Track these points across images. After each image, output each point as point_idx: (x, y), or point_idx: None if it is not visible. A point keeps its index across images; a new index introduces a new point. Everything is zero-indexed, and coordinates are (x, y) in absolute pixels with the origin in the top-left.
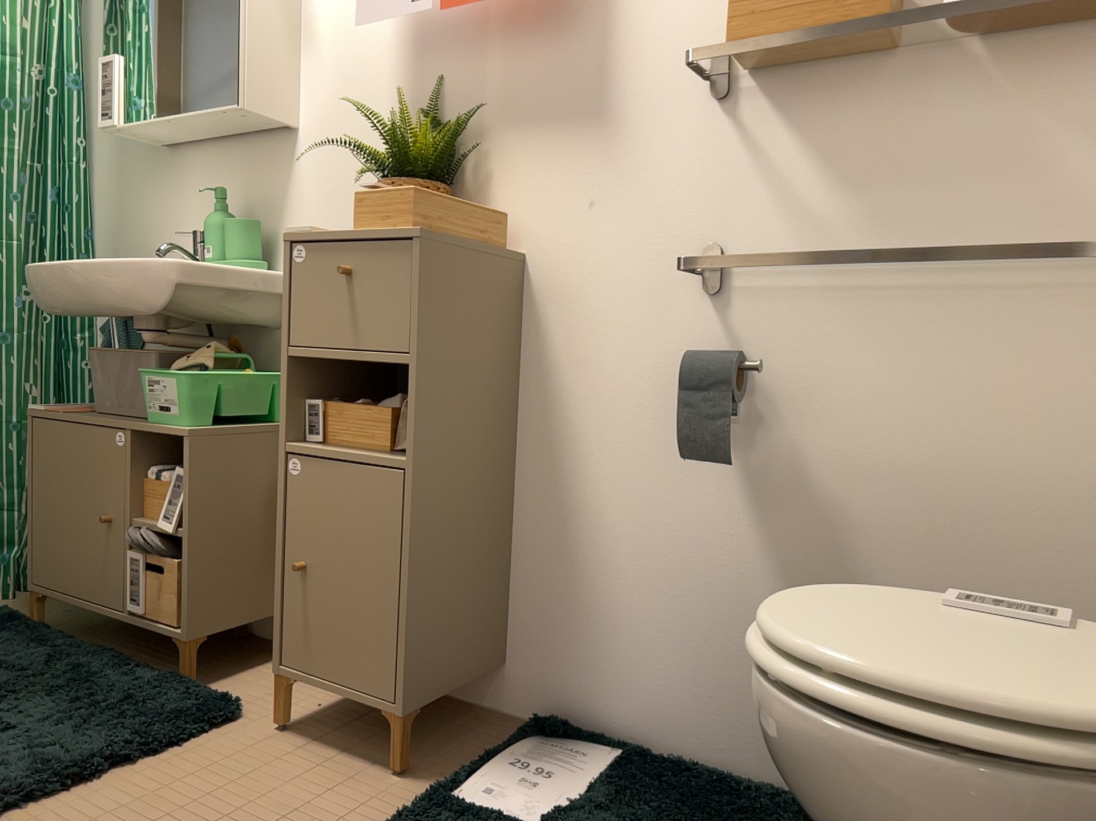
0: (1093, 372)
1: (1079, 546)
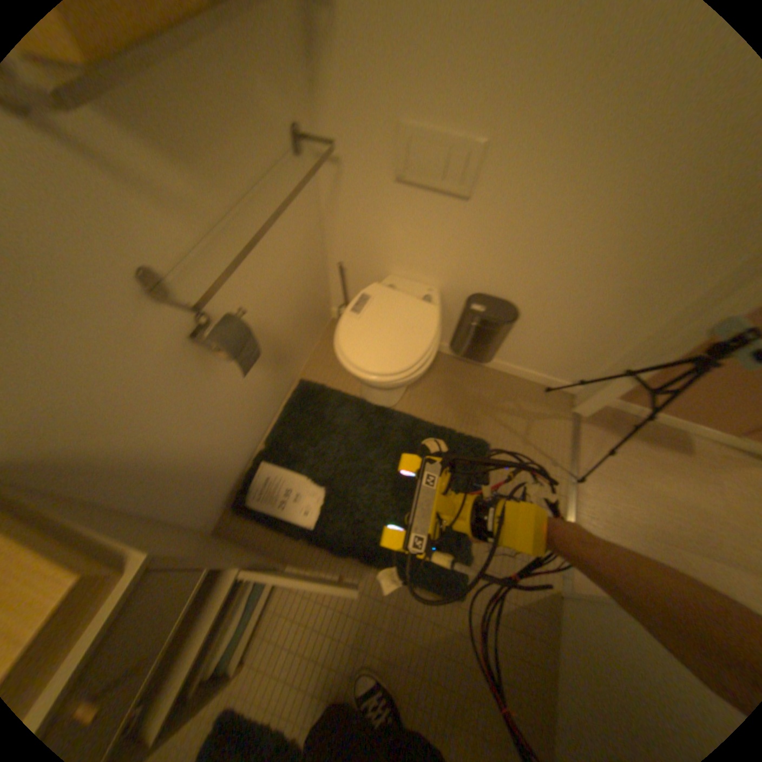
0: (297, 201)
1: (307, 263)
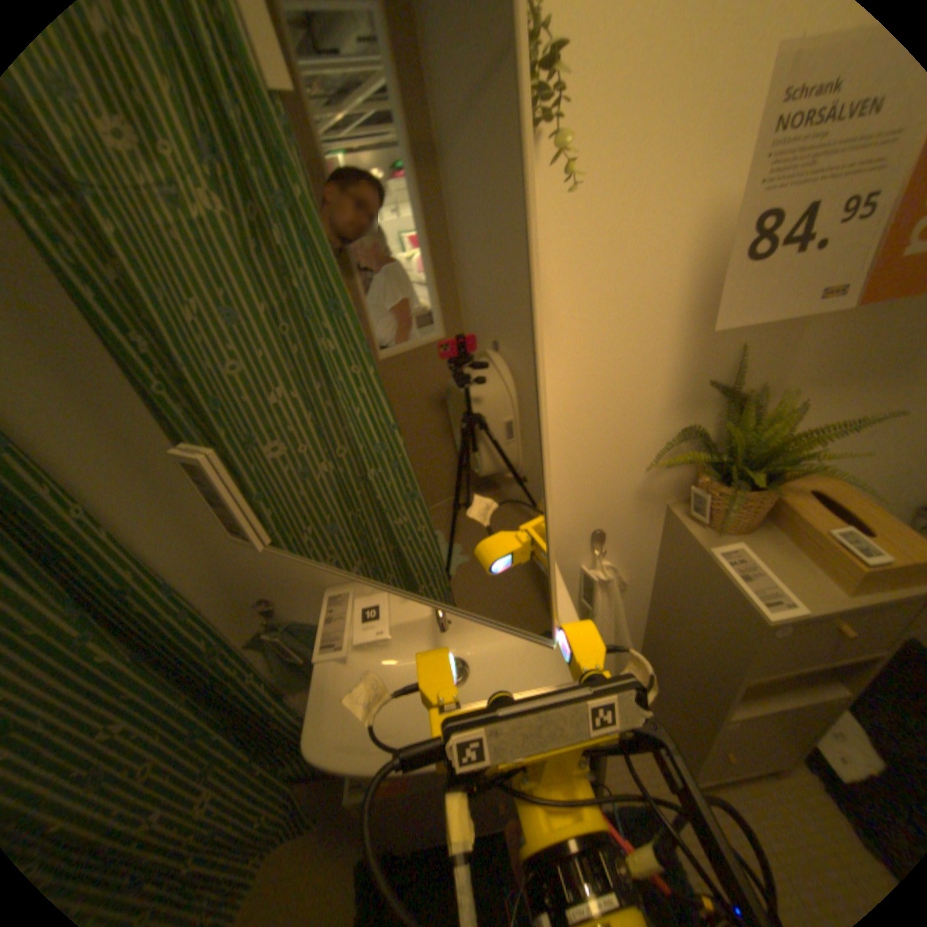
0: None
1: None
